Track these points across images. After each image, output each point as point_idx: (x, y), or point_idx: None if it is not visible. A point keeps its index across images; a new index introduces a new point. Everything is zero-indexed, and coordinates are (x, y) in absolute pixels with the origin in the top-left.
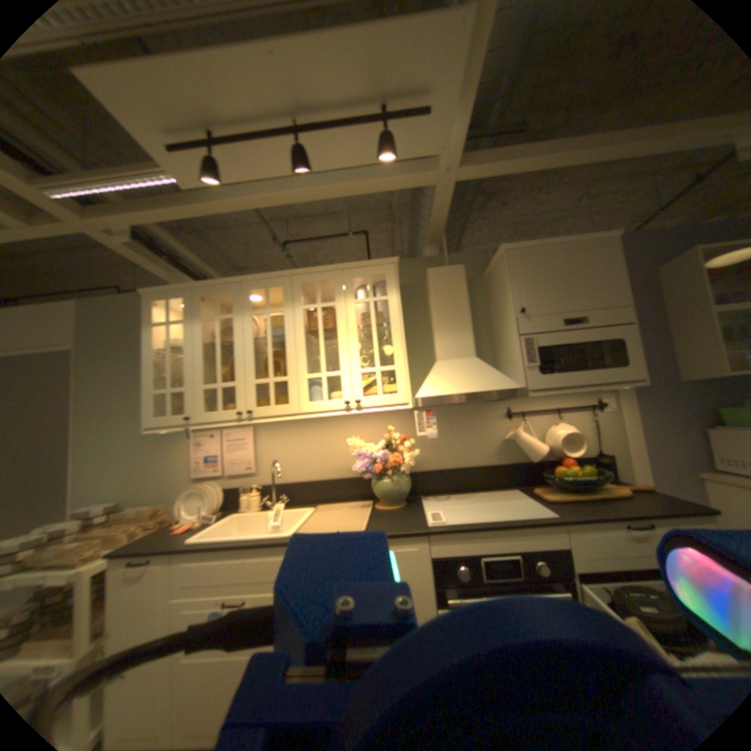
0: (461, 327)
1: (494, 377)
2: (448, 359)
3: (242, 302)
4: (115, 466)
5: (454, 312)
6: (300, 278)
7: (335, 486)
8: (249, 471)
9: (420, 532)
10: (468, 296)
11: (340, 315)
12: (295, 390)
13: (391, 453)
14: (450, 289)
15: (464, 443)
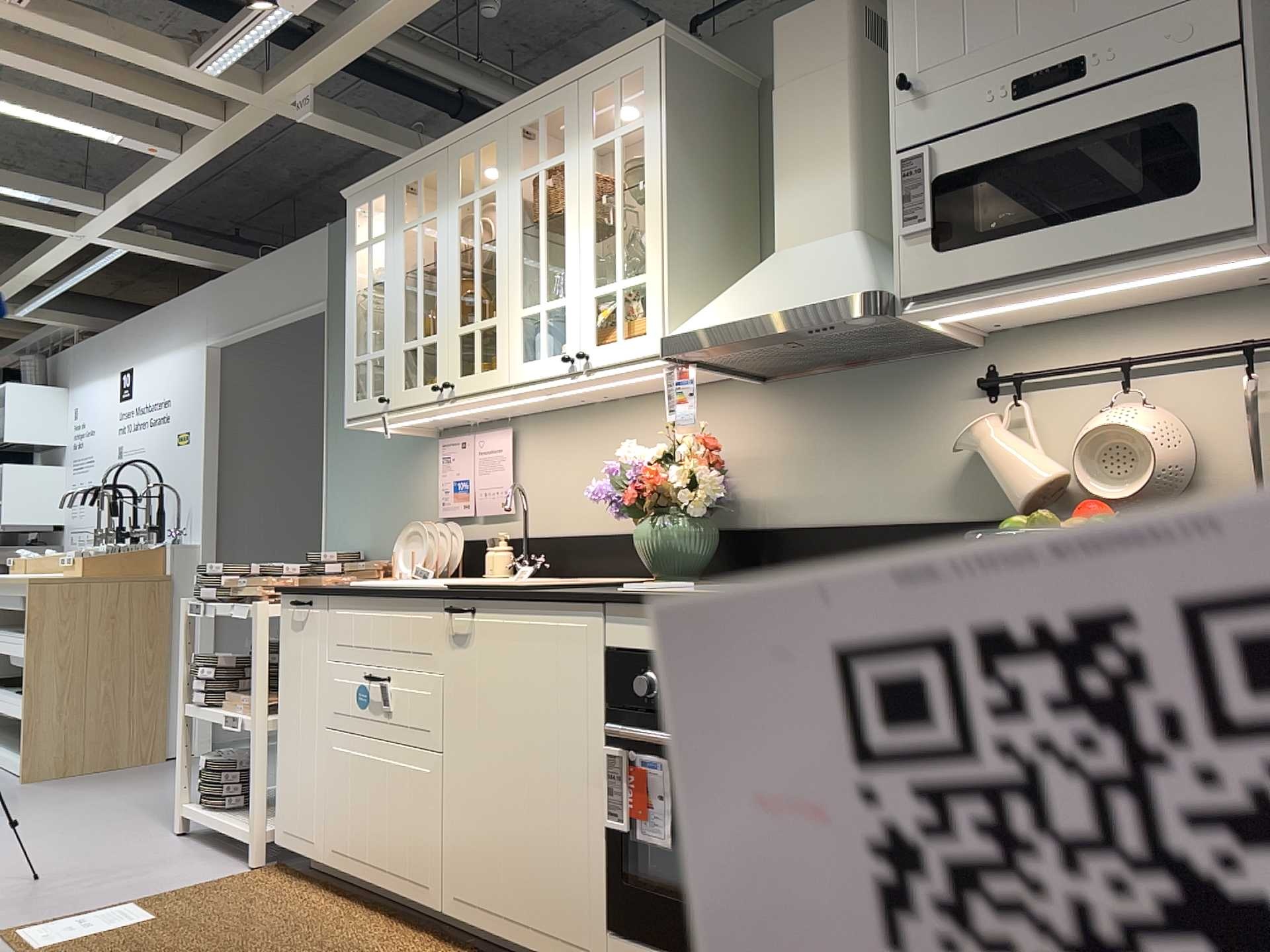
0: (828, 160)
1: (838, 275)
2: (791, 247)
3: (446, 186)
4: (362, 495)
5: (814, 124)
6: (517, 119)
7: (622, 549)
8: (504, 511)
9: (589, 596)
10: (854, 73)
11: (568, 182)
12: (502, 342)
13: (670, 471)
14: (812, 65)
15: (870, 462)
